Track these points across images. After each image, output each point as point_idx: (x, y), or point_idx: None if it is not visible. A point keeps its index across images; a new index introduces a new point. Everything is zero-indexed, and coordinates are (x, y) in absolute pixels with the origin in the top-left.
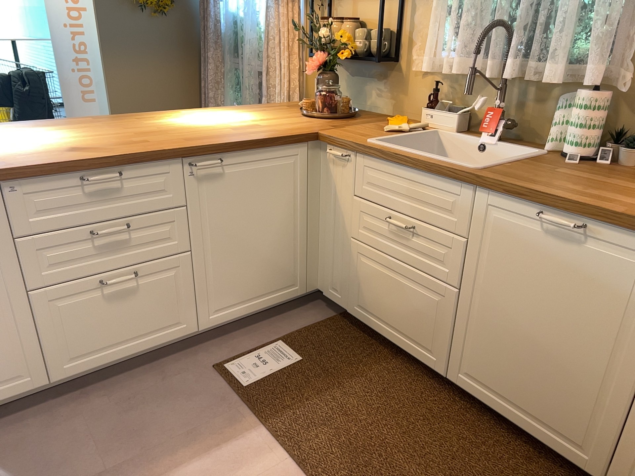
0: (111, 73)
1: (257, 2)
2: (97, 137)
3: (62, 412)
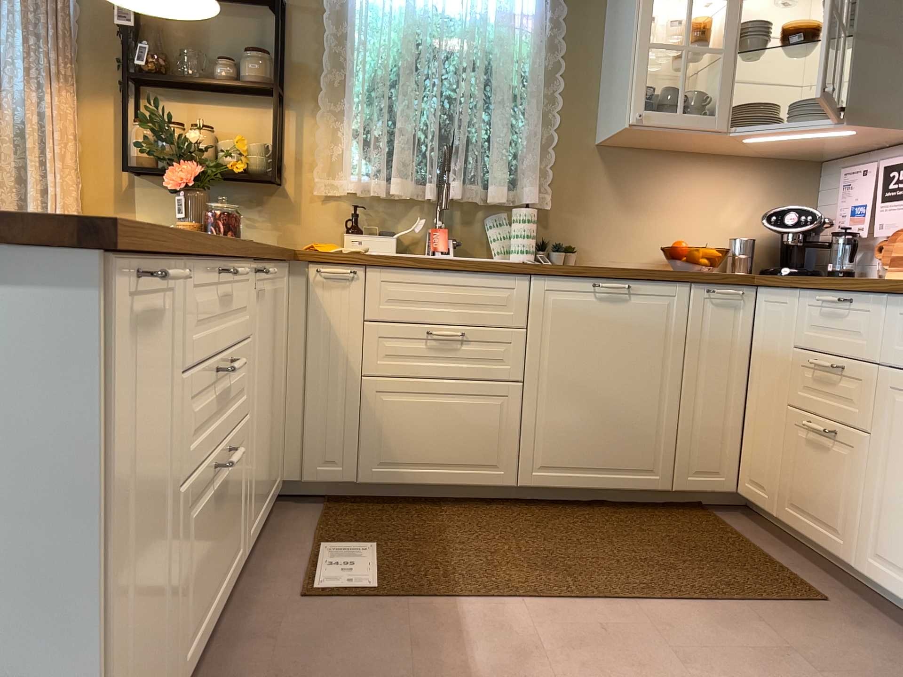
0: None
1: None
2: None
3: None
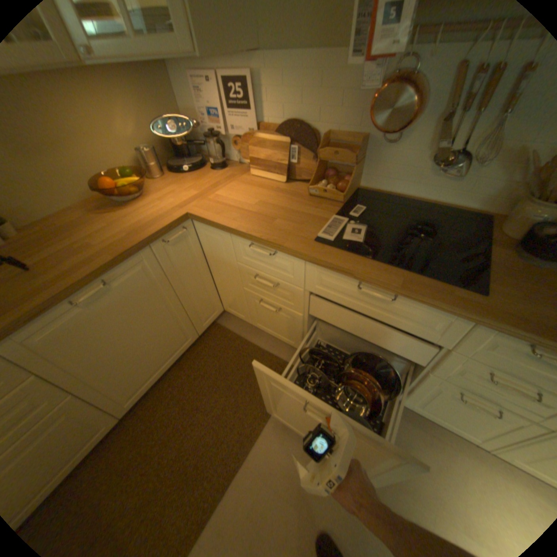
0: None
1: None
2: None
3: None
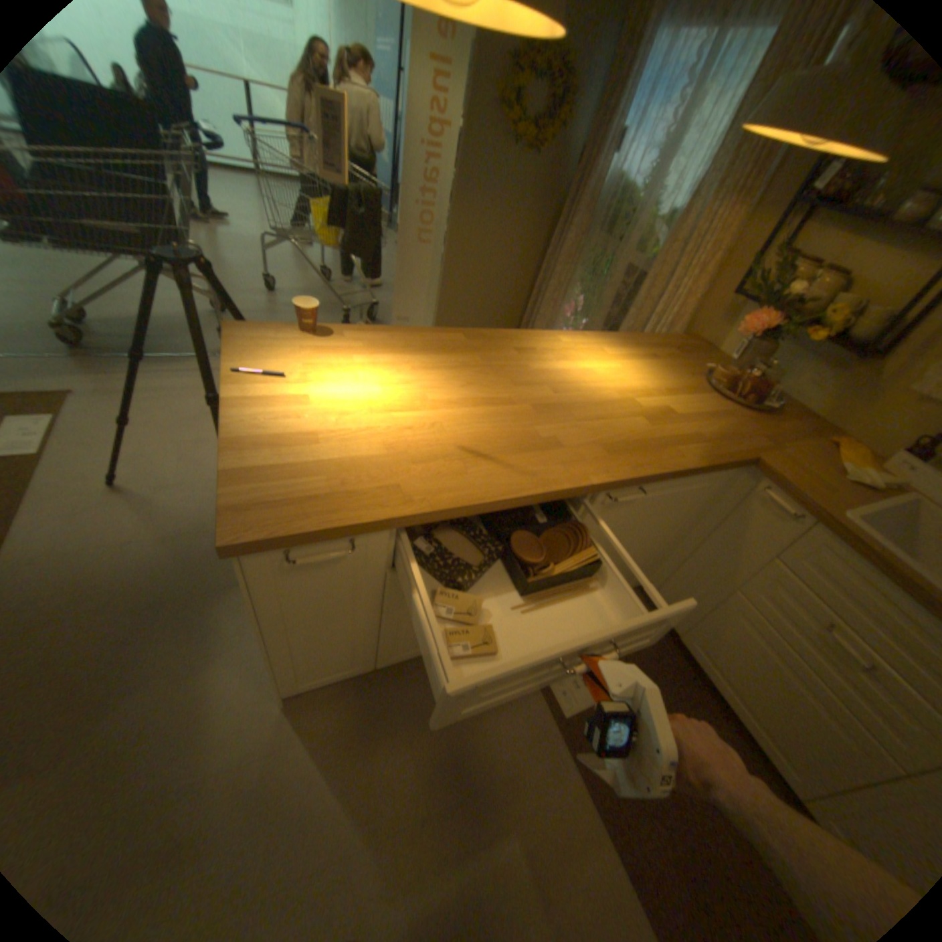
0: (456, 217)
1: (675, 173)
2: (489, 409)
3: (381, 697)
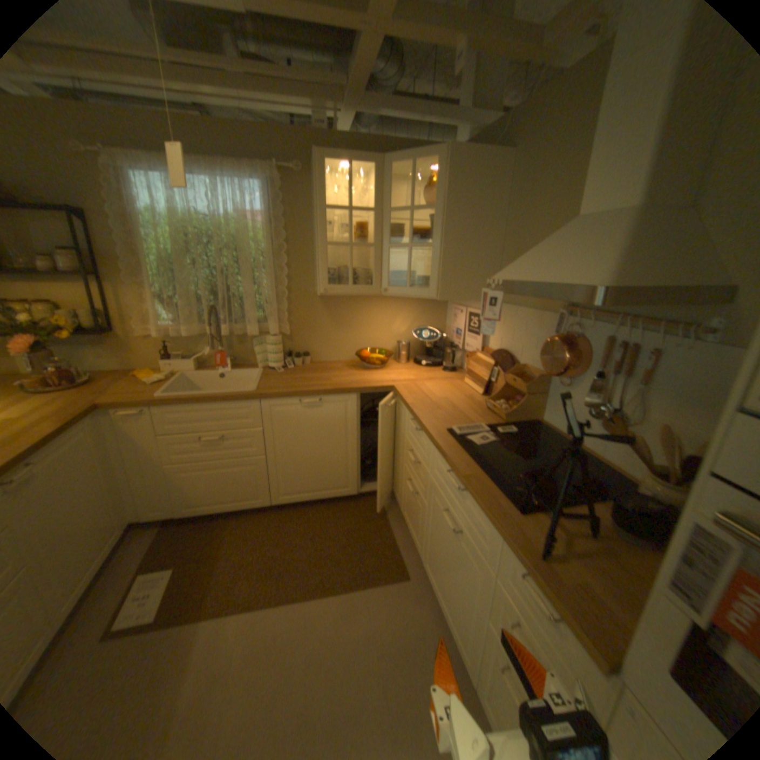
0: None
1: None
2: None
3: None
